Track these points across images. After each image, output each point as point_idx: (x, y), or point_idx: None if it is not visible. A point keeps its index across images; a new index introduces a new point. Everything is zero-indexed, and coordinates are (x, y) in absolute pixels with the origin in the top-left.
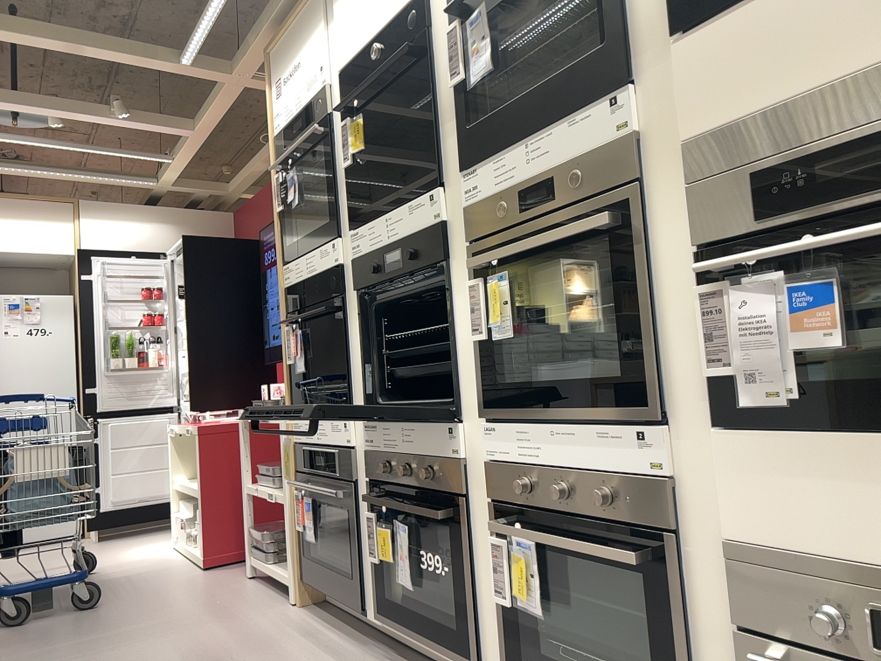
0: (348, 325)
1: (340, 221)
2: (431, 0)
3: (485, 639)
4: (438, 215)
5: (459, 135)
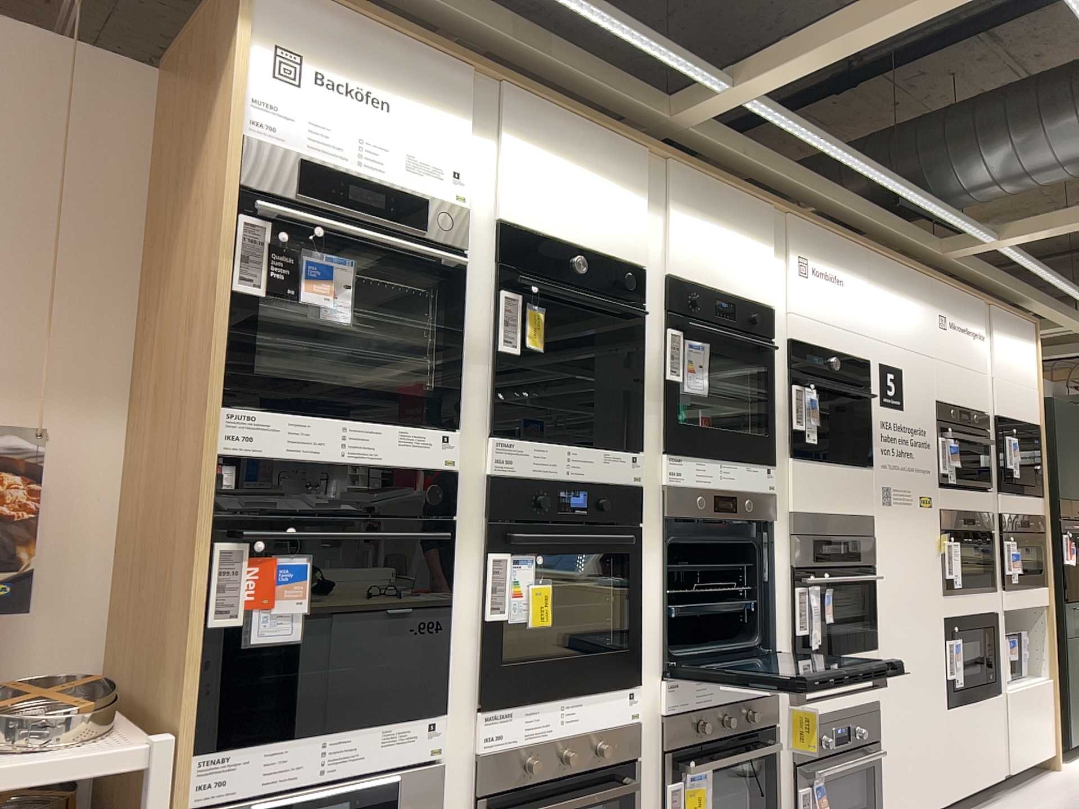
0: (459, 561)
1: (465, 410)
2: (641, 285)
3: None
4: (636, 478)
5: (659, 420)
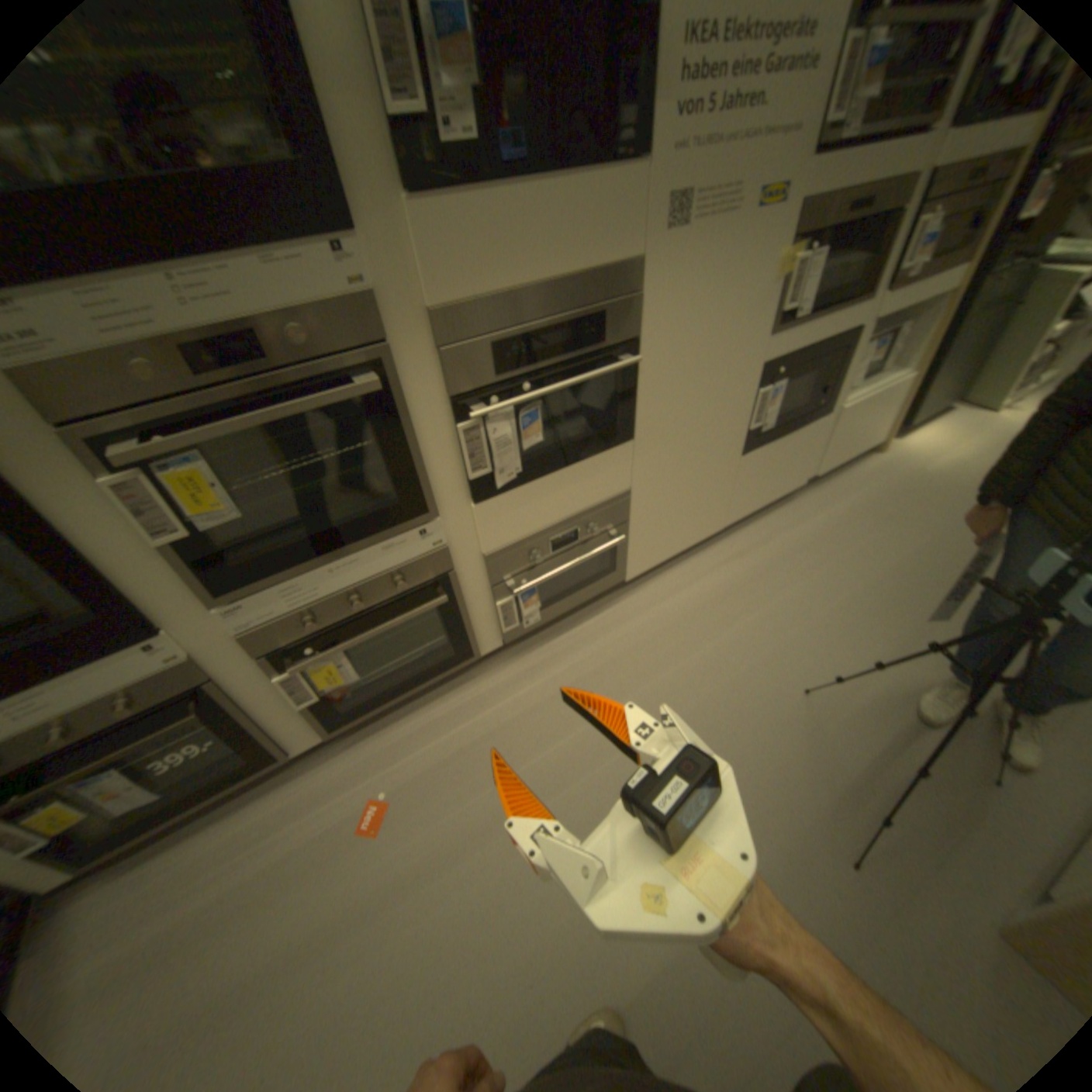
0: None
1: None
2: None
3: (276, 741)
4: None
5: None
